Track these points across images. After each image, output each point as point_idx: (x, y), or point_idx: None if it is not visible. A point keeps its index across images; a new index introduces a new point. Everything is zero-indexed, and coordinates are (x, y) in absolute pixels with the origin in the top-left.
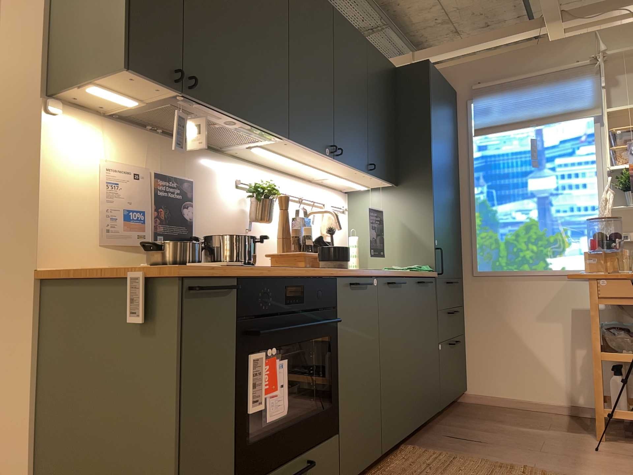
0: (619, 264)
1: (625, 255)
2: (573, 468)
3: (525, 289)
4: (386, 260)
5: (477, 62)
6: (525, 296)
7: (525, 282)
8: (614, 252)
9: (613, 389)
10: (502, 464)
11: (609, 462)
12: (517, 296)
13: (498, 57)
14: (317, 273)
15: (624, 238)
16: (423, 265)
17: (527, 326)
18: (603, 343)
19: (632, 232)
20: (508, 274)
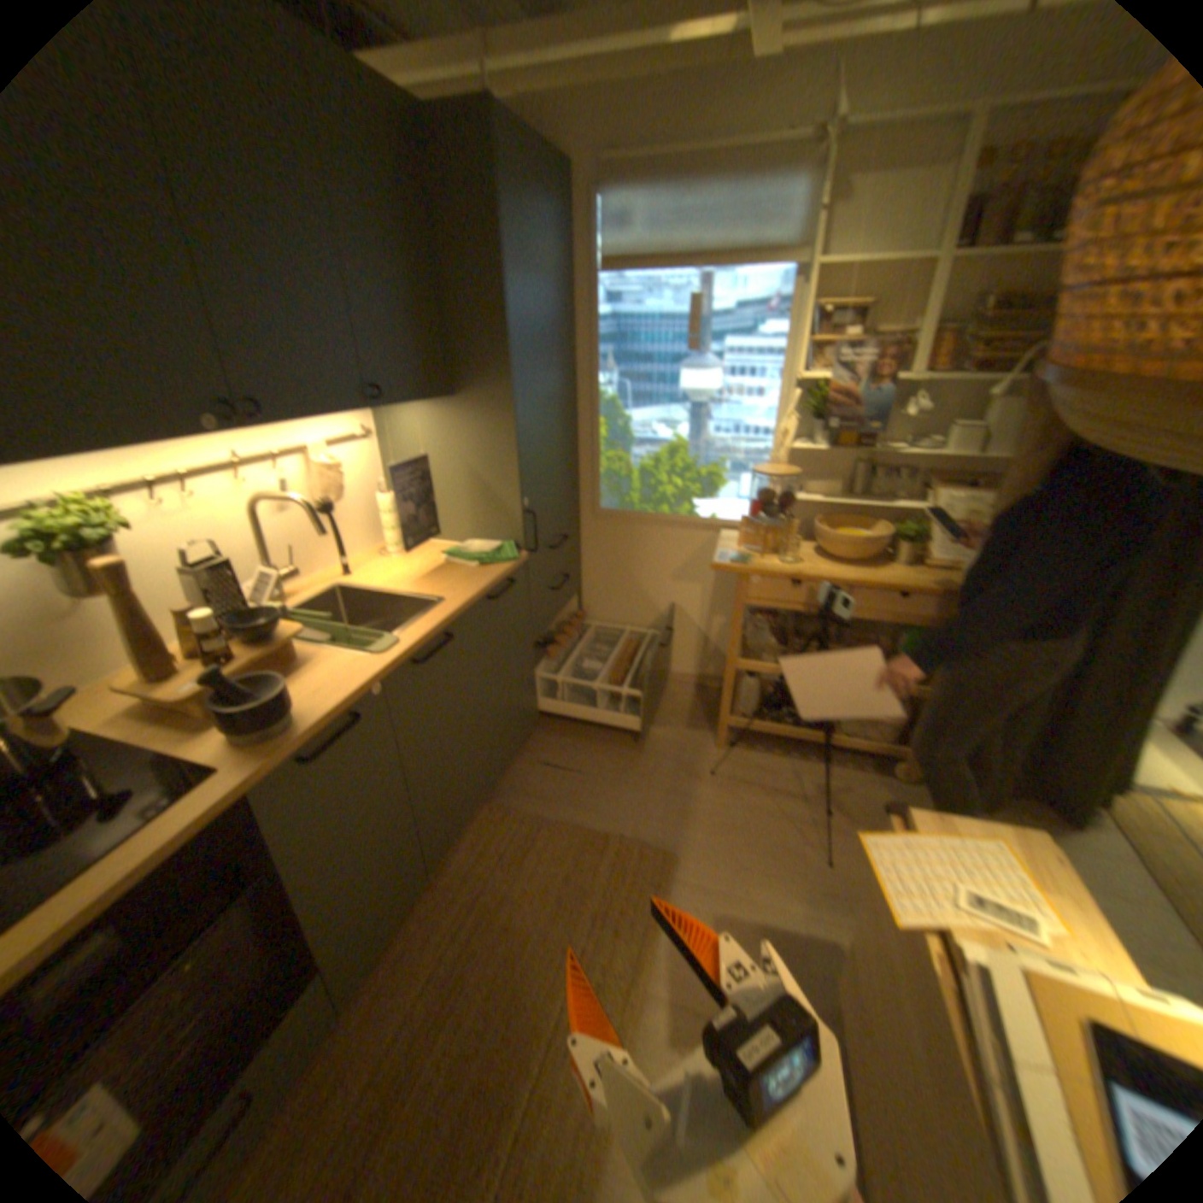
0: (783, 542)
1: (794, 530)
2: (678, 829)
3: (661, 540)
4: (449, 526)
5: (614, 90)
6: (661, 550)
7: (661, 530)
8: (780, 521)
9: (744, 691)
10: (595, 838)
11: (720, 803)
12: (650, 549)
13: (654, 84)
14: (164, 843)
15: (799, 492)
16: (506, 541)
17: (659, 587)
18: (743, 641)
19: (812, 480)
20: (640, 519)
